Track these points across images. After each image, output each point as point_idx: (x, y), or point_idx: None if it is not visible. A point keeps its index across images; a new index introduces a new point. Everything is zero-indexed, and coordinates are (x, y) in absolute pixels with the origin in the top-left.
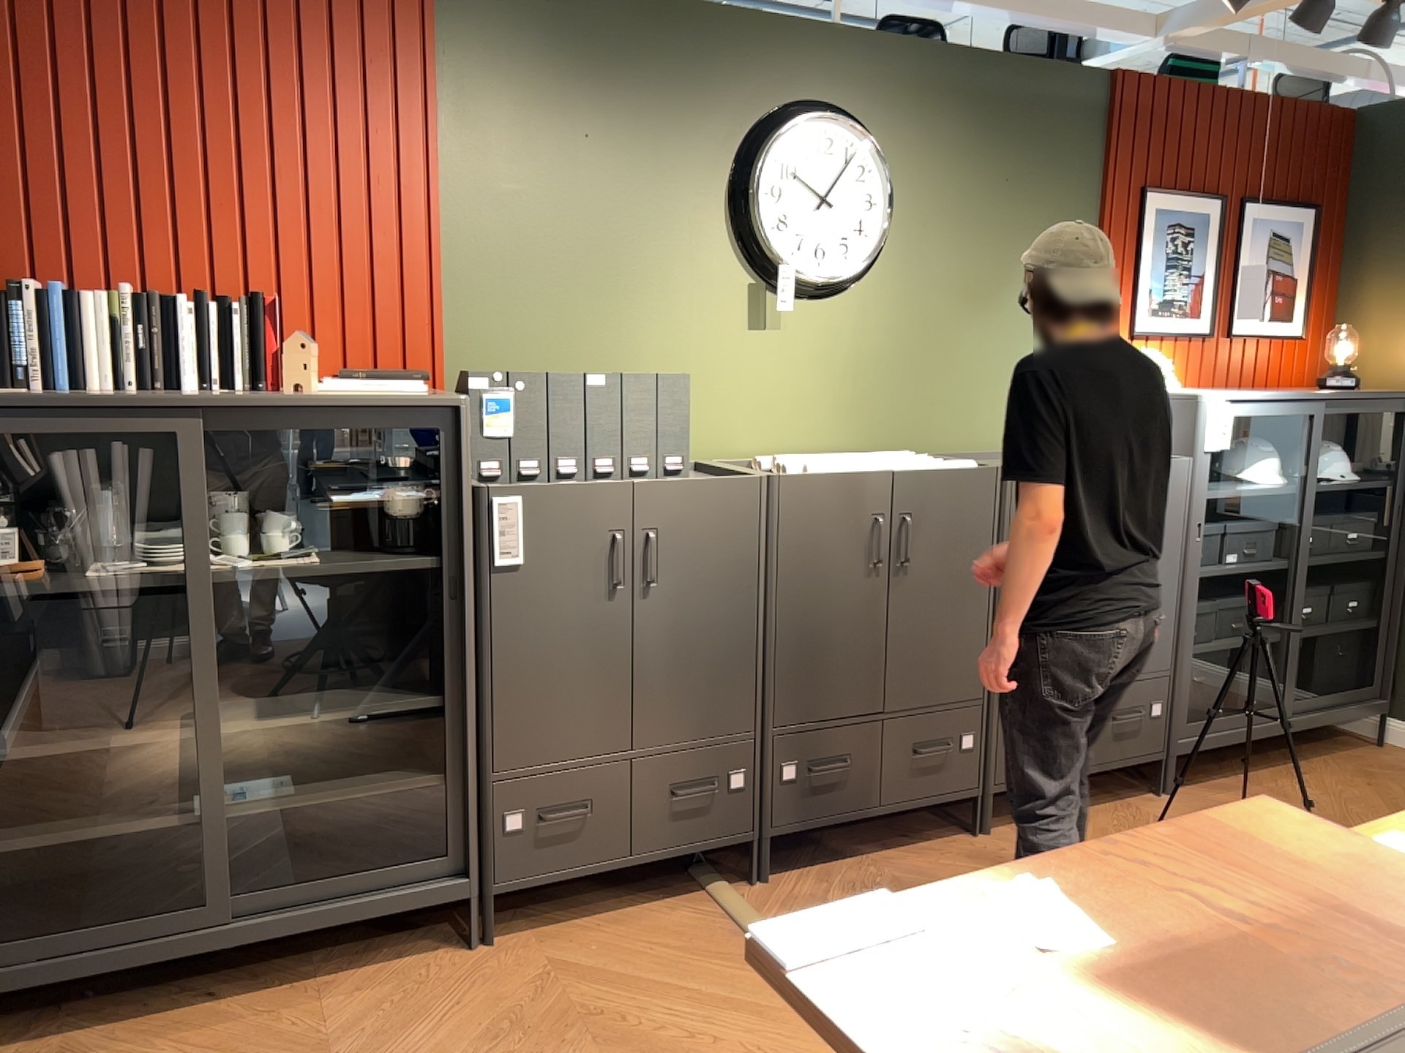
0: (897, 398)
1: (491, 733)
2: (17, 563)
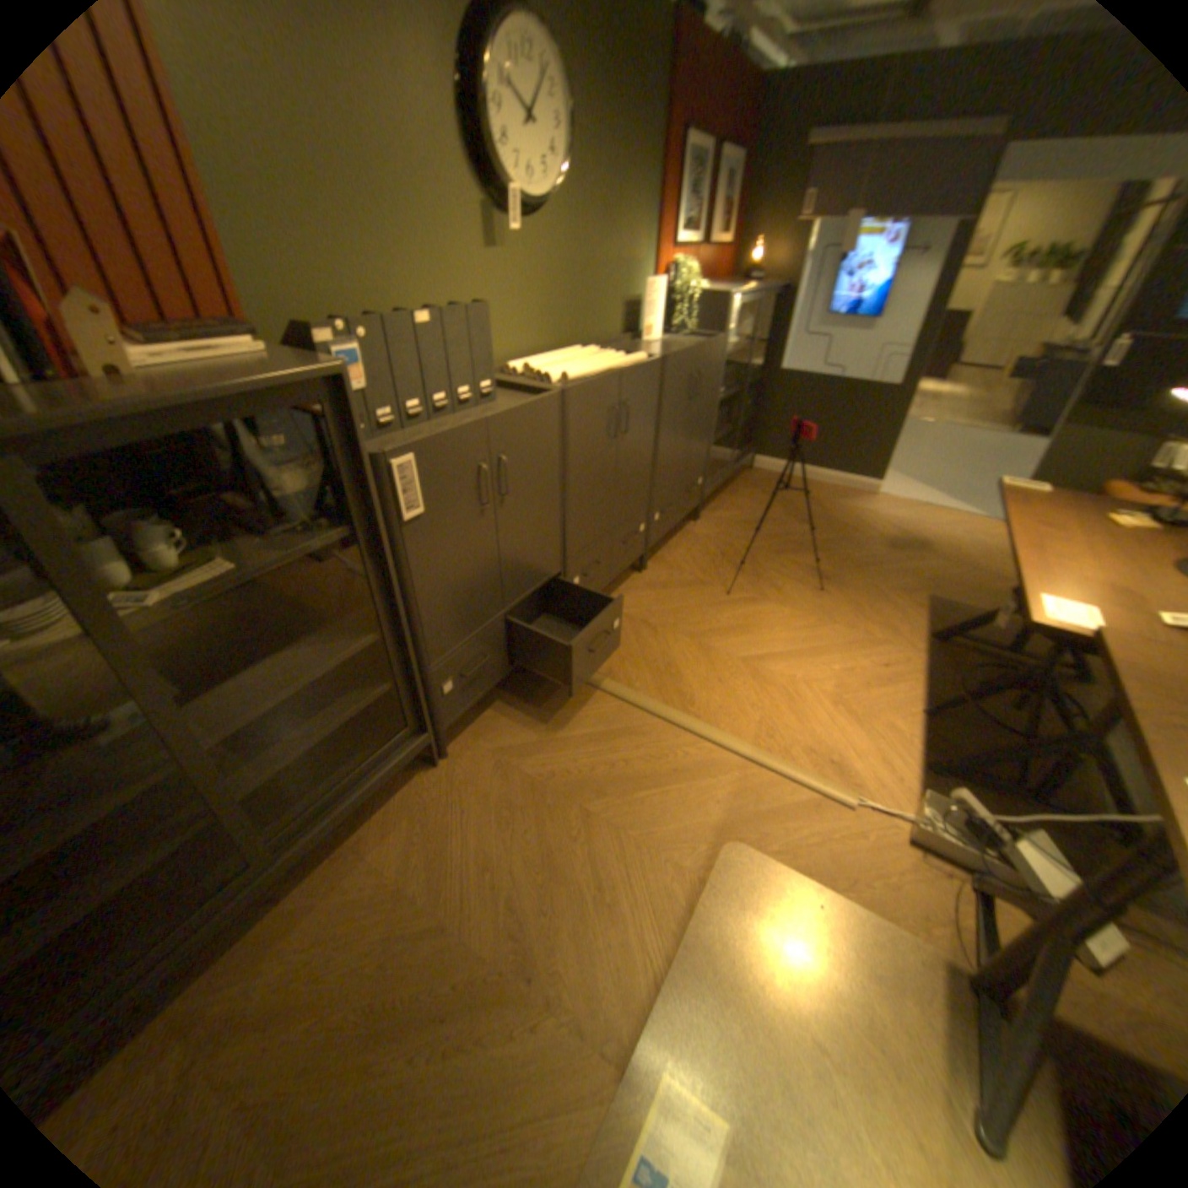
0: (572, 303)
1: (426, 641)
2: None
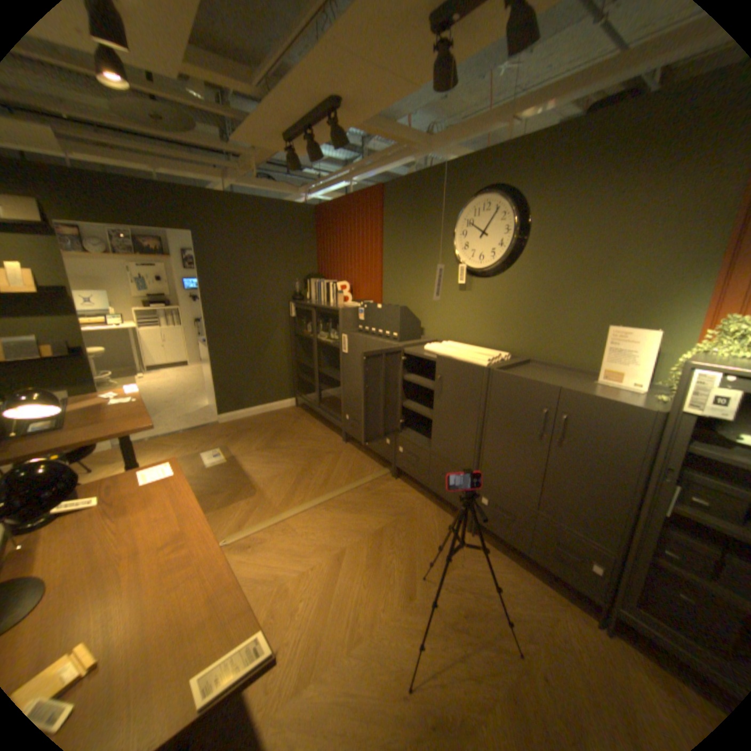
0: (525, 328)
1: (345, 393)
2: (312, 332)
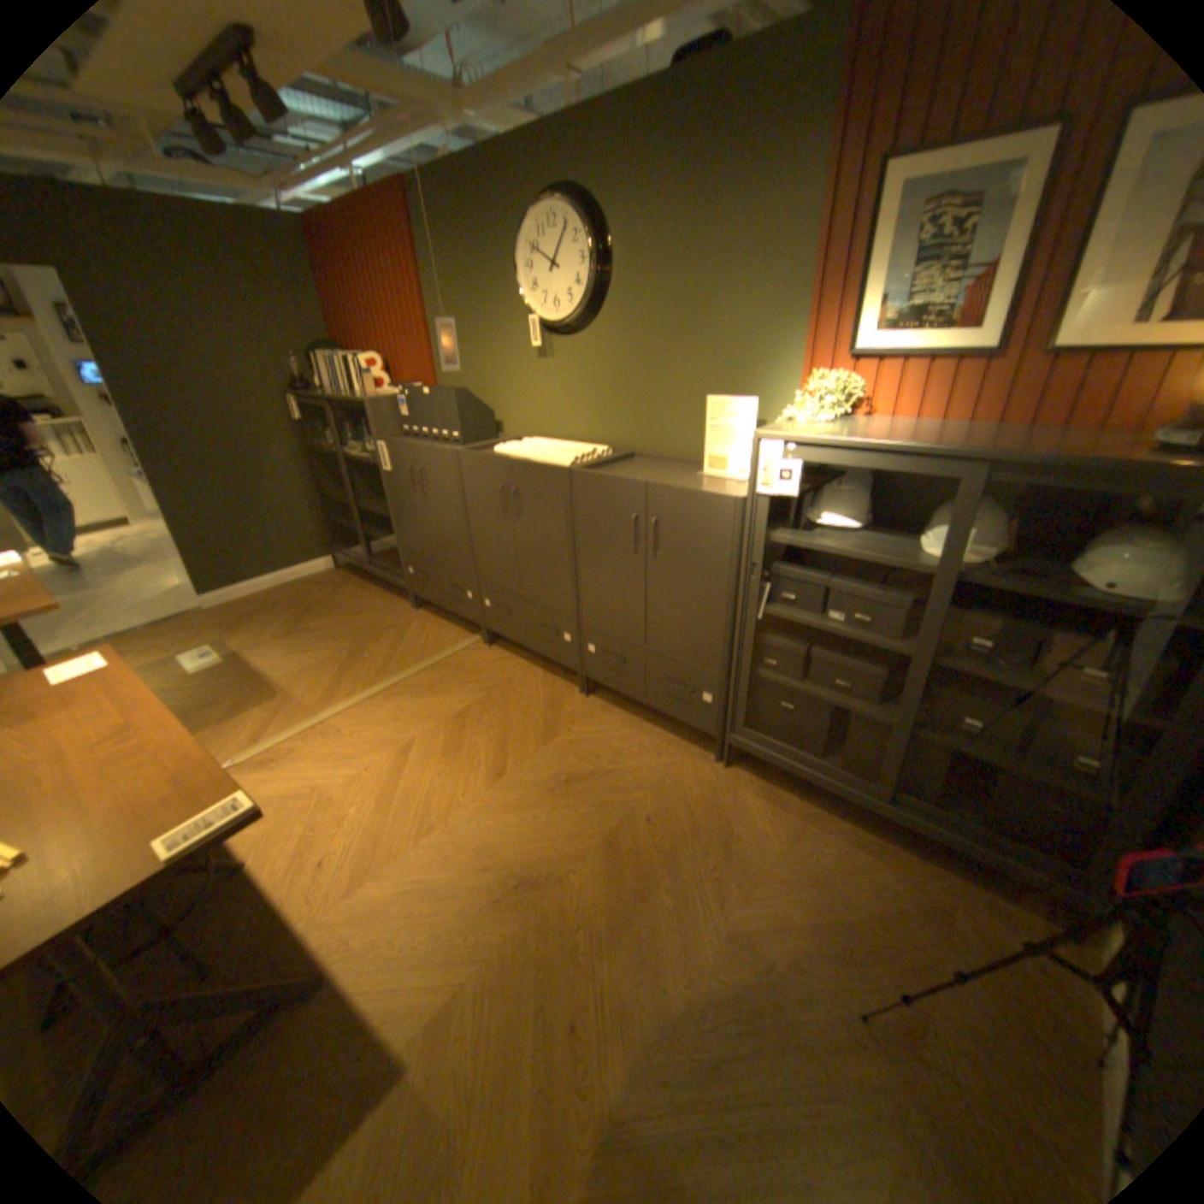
0: (624, 409)
1: (400, 535)
2: (335, 443)
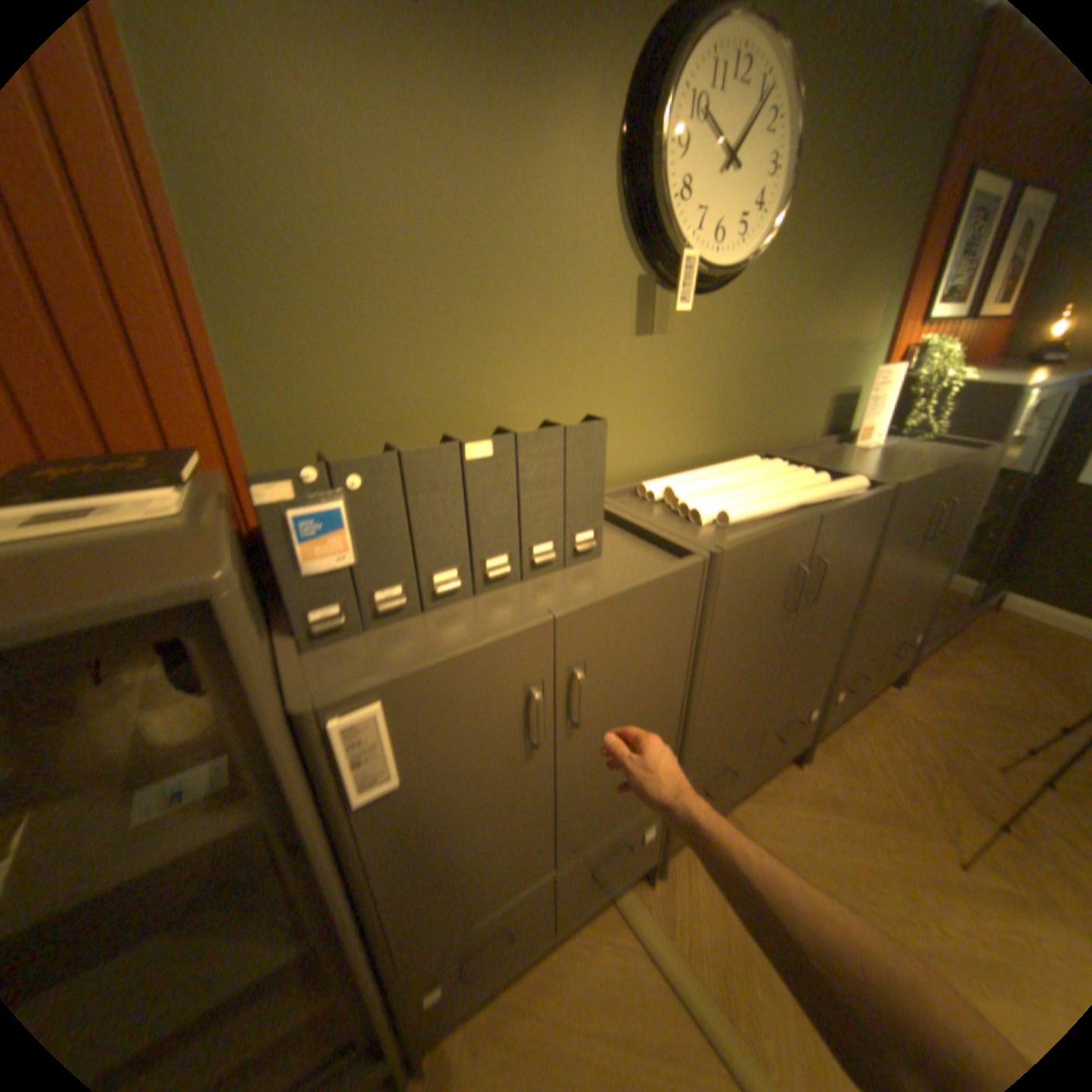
0: (754, 399)
1: (391, 951)
2: None
